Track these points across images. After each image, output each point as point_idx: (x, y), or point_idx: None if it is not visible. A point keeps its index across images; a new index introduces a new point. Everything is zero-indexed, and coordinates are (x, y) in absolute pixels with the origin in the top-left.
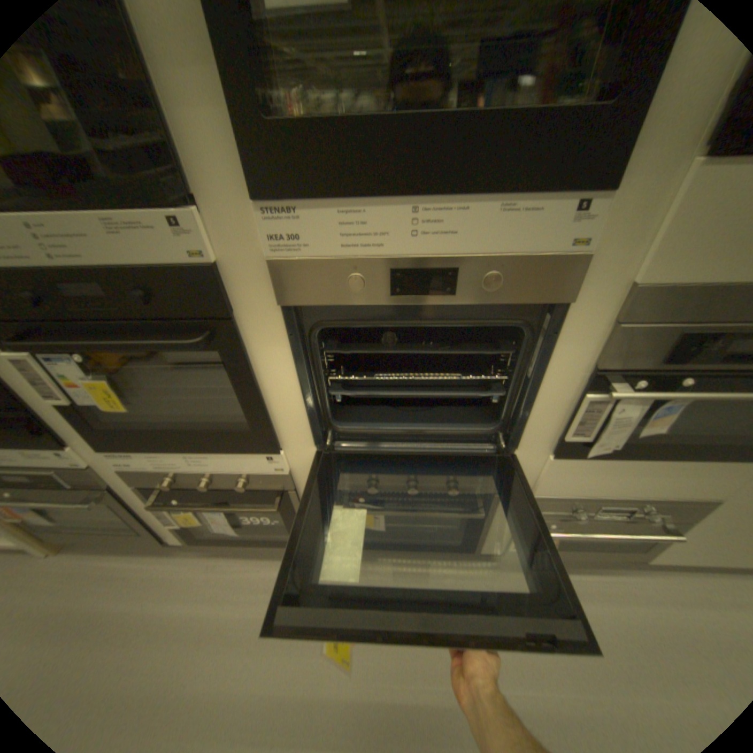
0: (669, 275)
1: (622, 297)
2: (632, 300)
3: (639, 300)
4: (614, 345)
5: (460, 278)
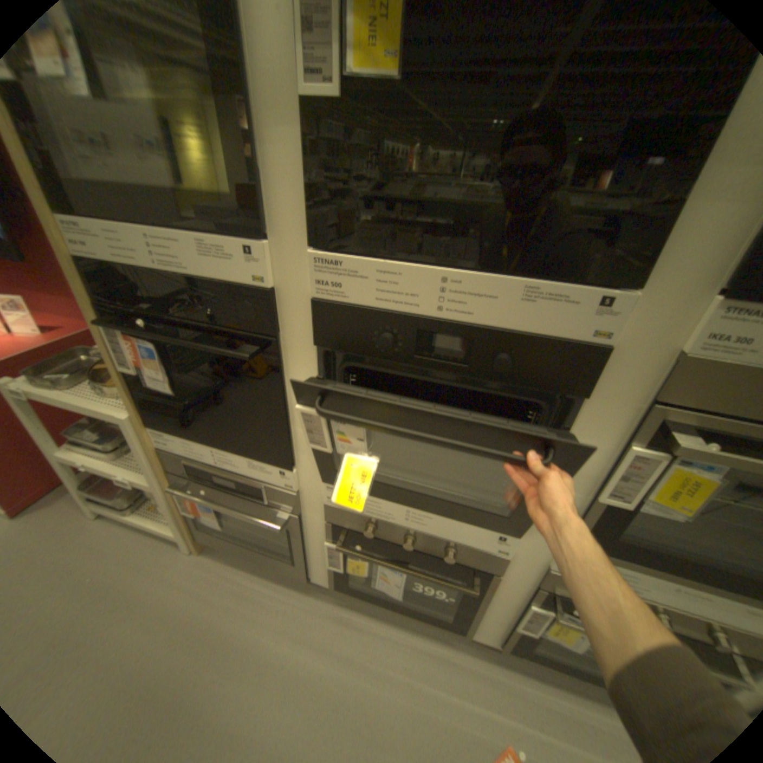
0: None
1: None
2: None
3: None
4: None
5: None
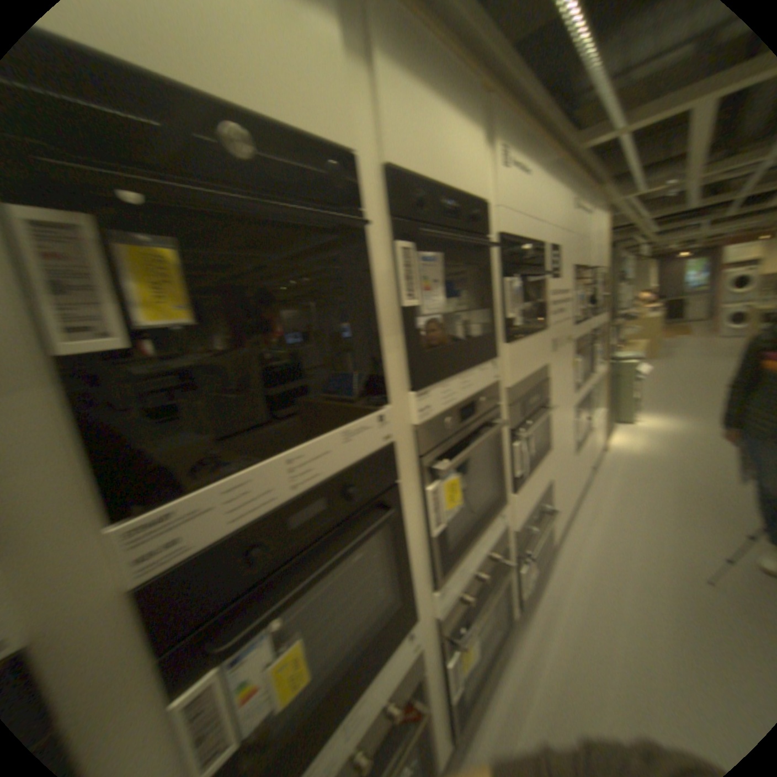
0: (514, 383)
1: (507, 397)
2: (511, 396)
3: (512, 395)
4: (514, 417)
5: (476, 406)
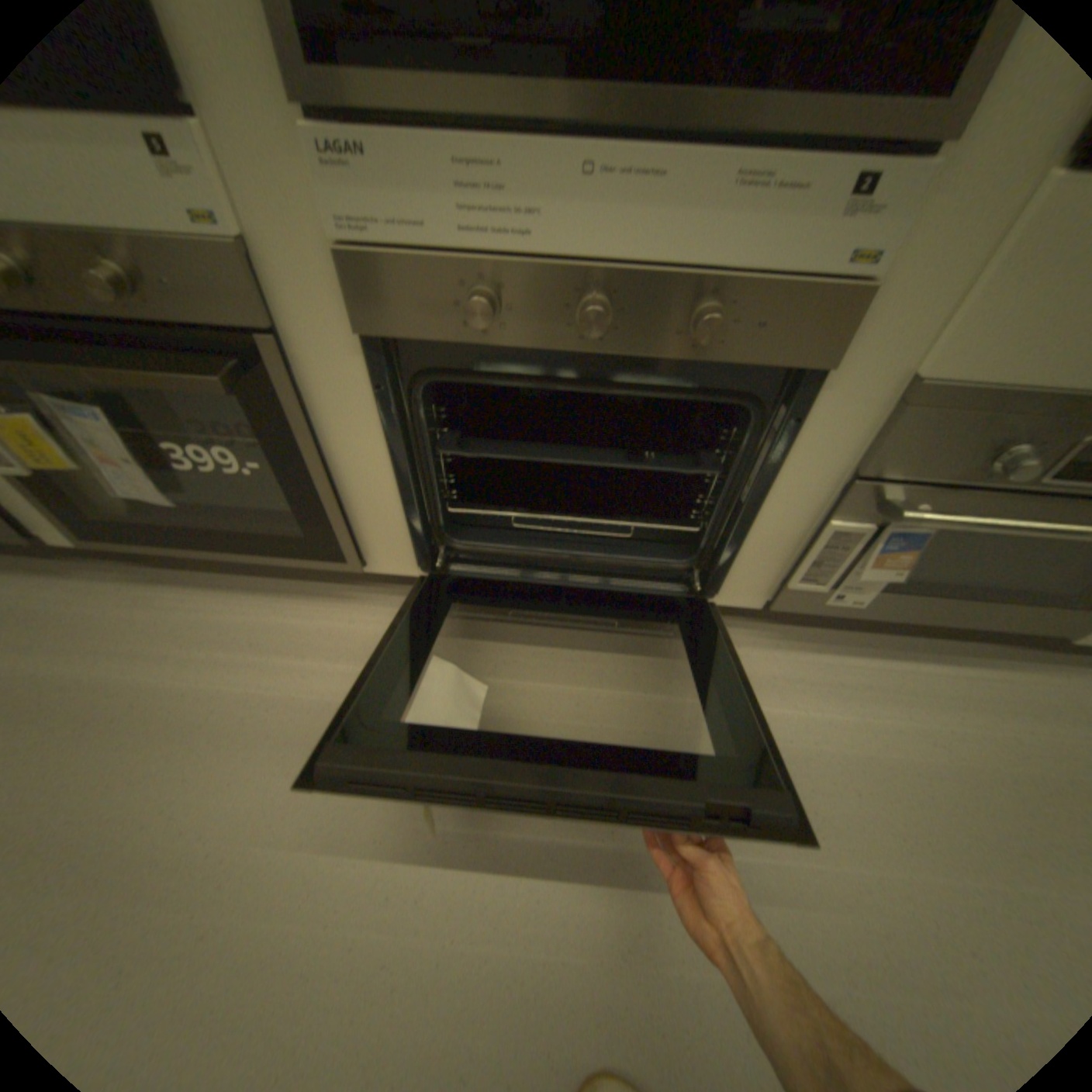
0: None
1: None
2: None
3: None
4: None
5: None
